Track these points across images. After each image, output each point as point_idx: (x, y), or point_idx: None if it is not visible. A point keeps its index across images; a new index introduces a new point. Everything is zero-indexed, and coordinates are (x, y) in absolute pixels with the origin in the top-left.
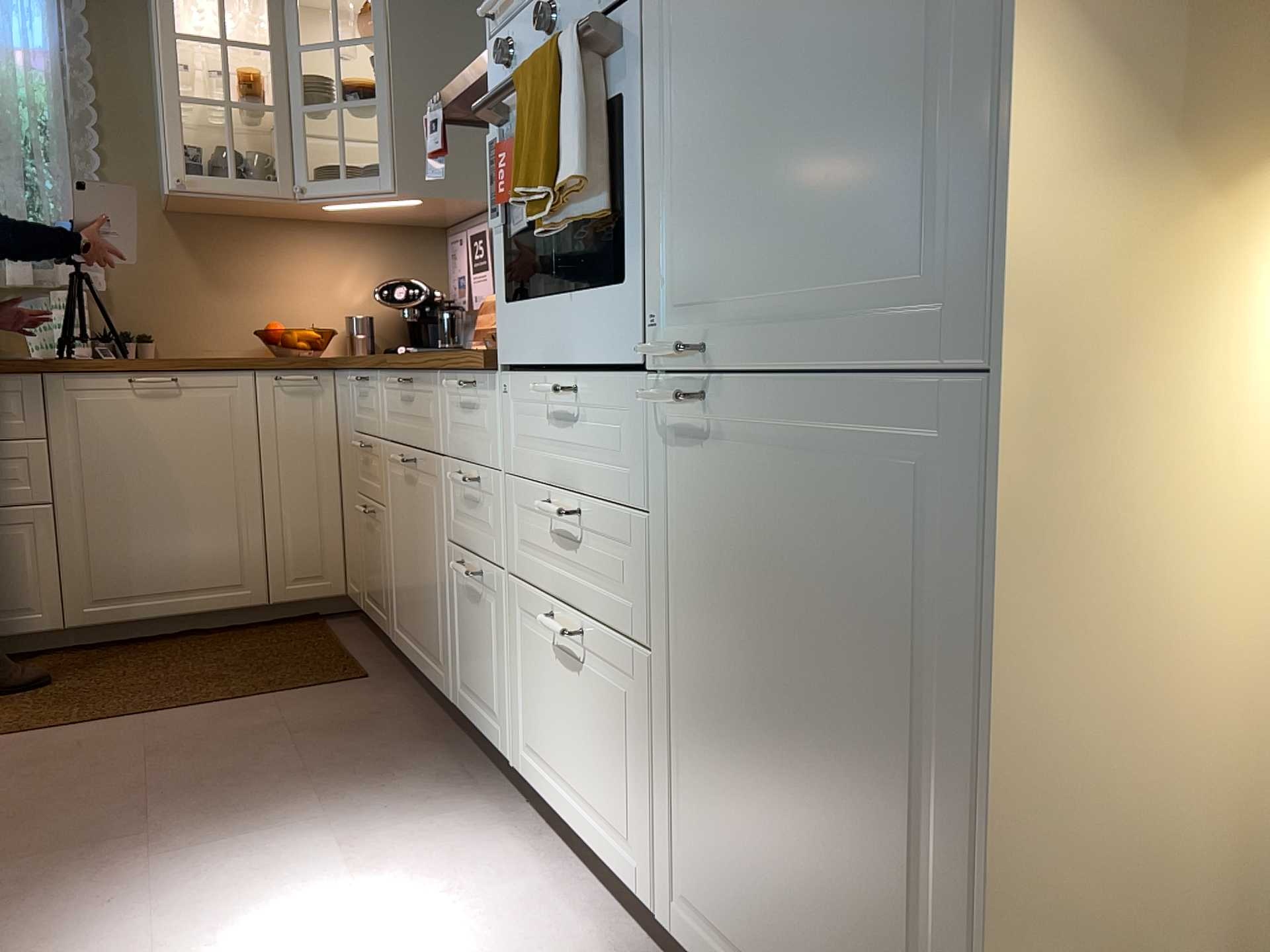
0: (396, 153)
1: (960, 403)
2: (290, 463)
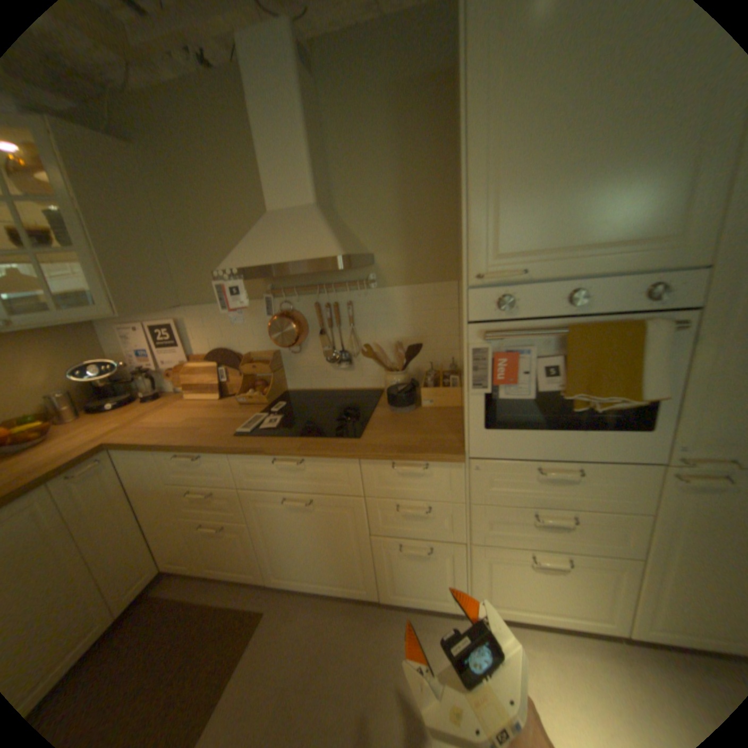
0: (105, 286)
1: None
2: (98, 526)
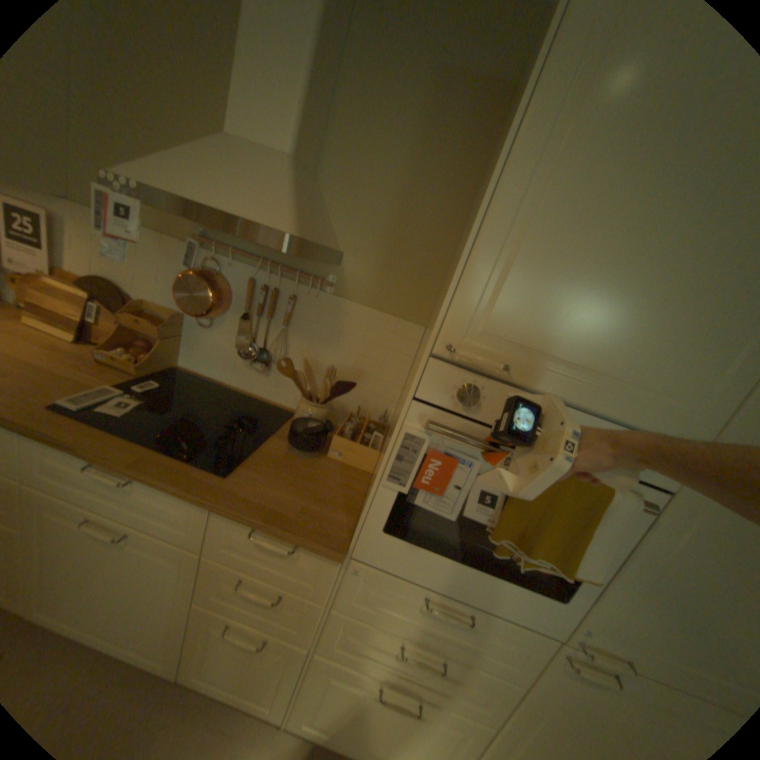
0: None
1: None
2: None
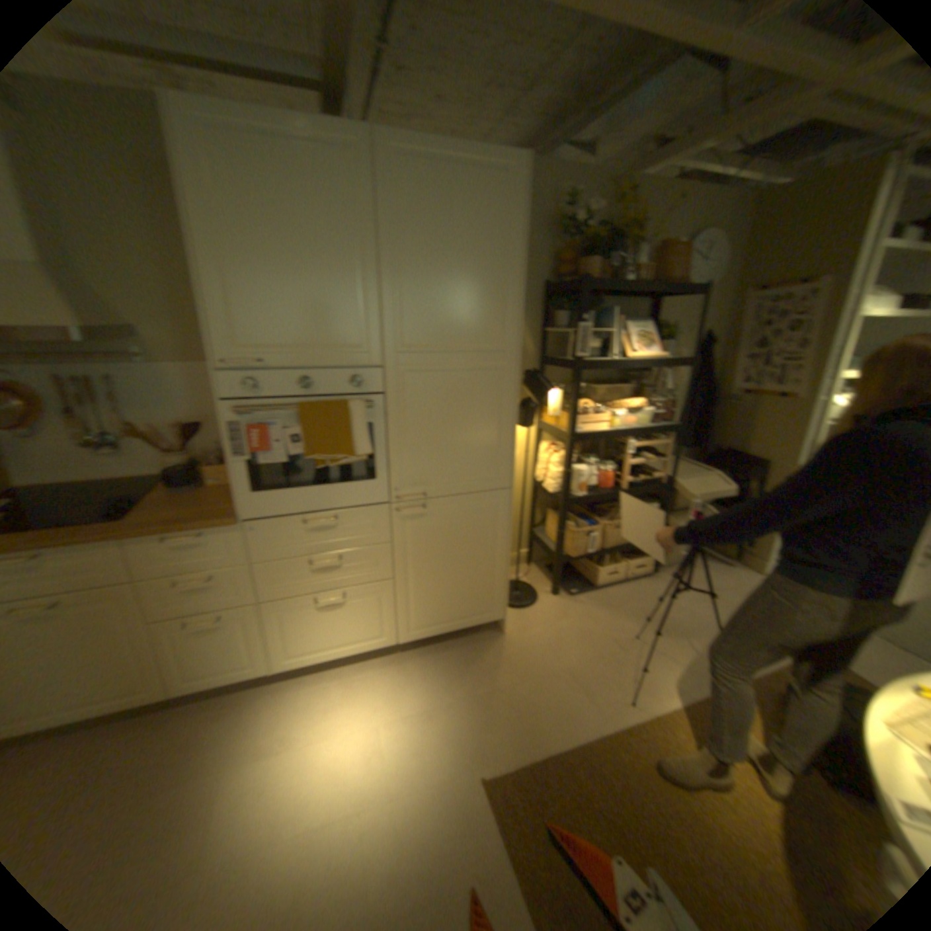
0: None
1: (496, 493)
2: None
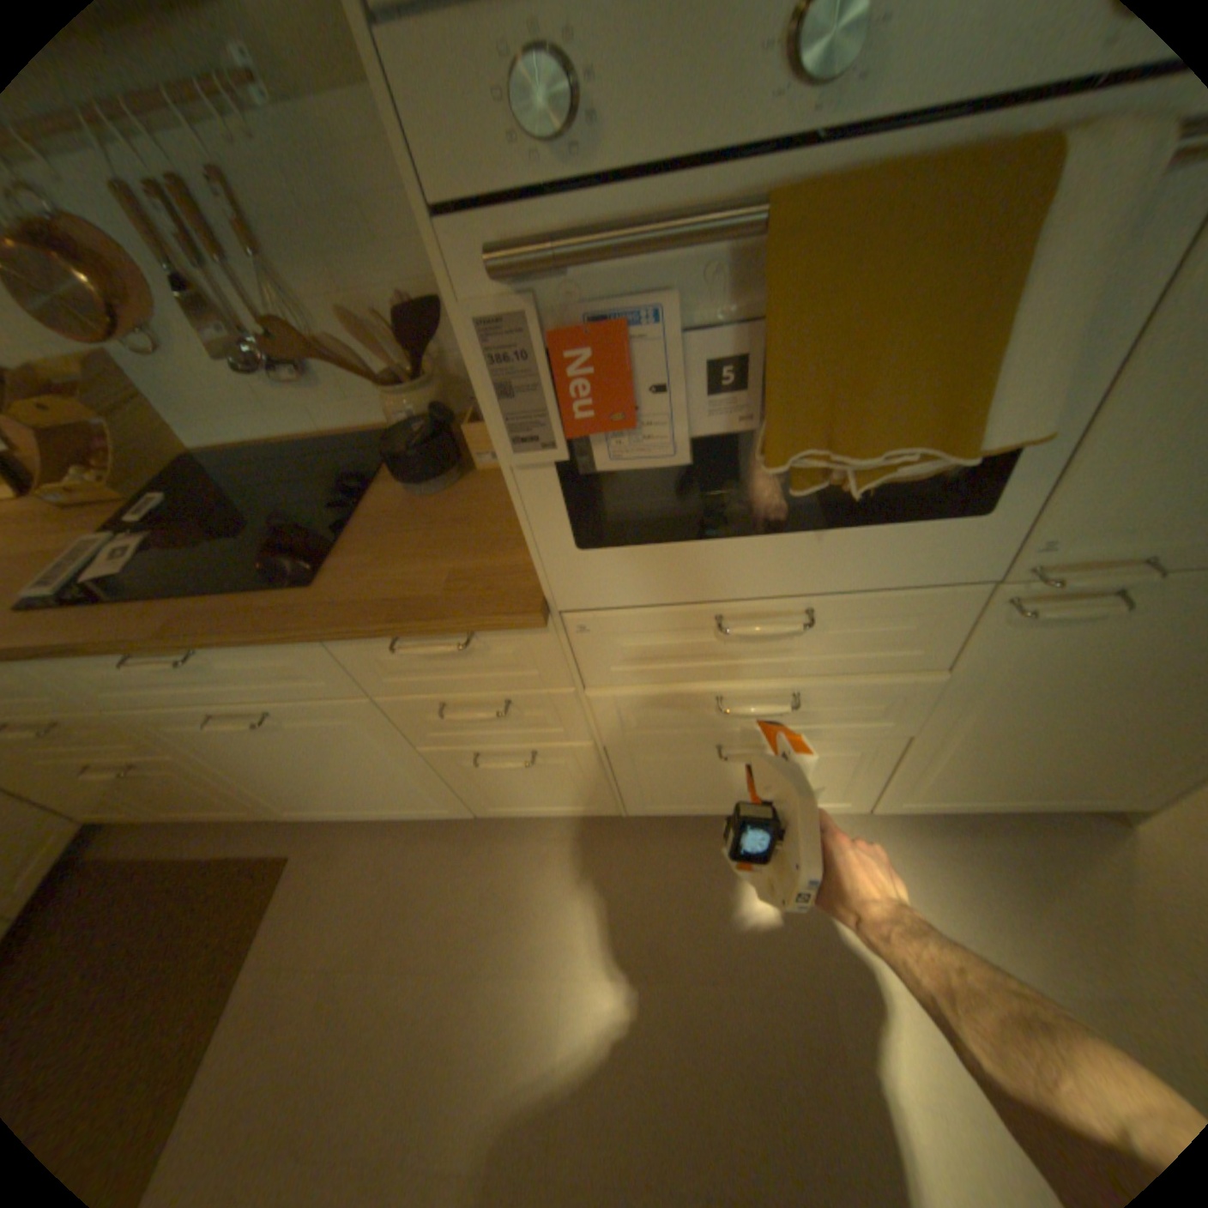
0: None
1: None
2: None
